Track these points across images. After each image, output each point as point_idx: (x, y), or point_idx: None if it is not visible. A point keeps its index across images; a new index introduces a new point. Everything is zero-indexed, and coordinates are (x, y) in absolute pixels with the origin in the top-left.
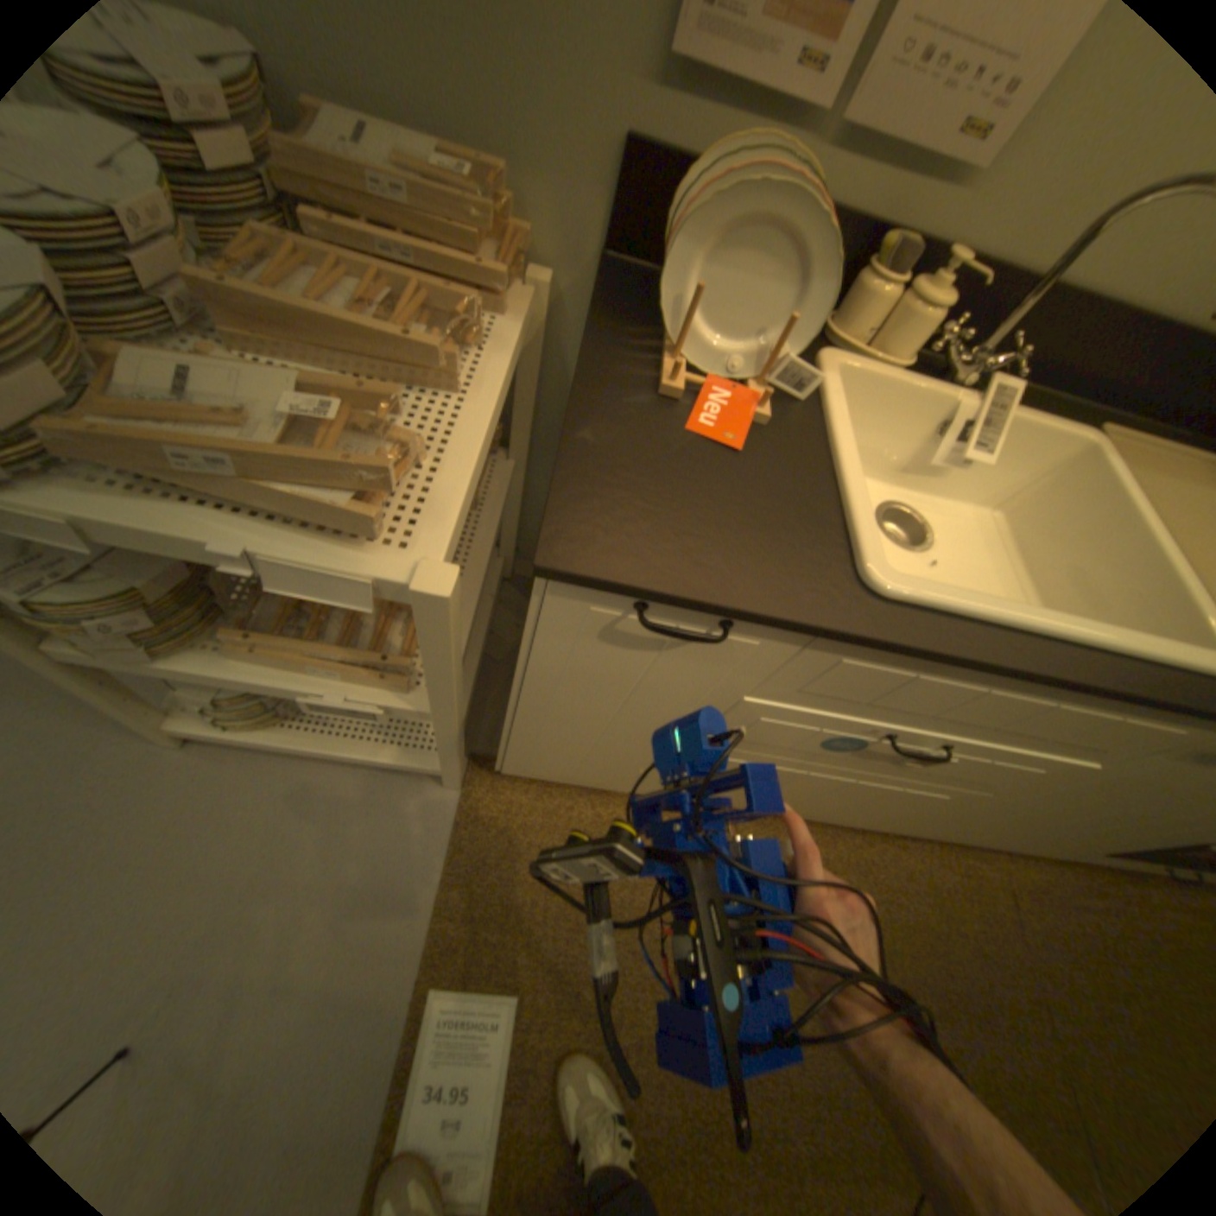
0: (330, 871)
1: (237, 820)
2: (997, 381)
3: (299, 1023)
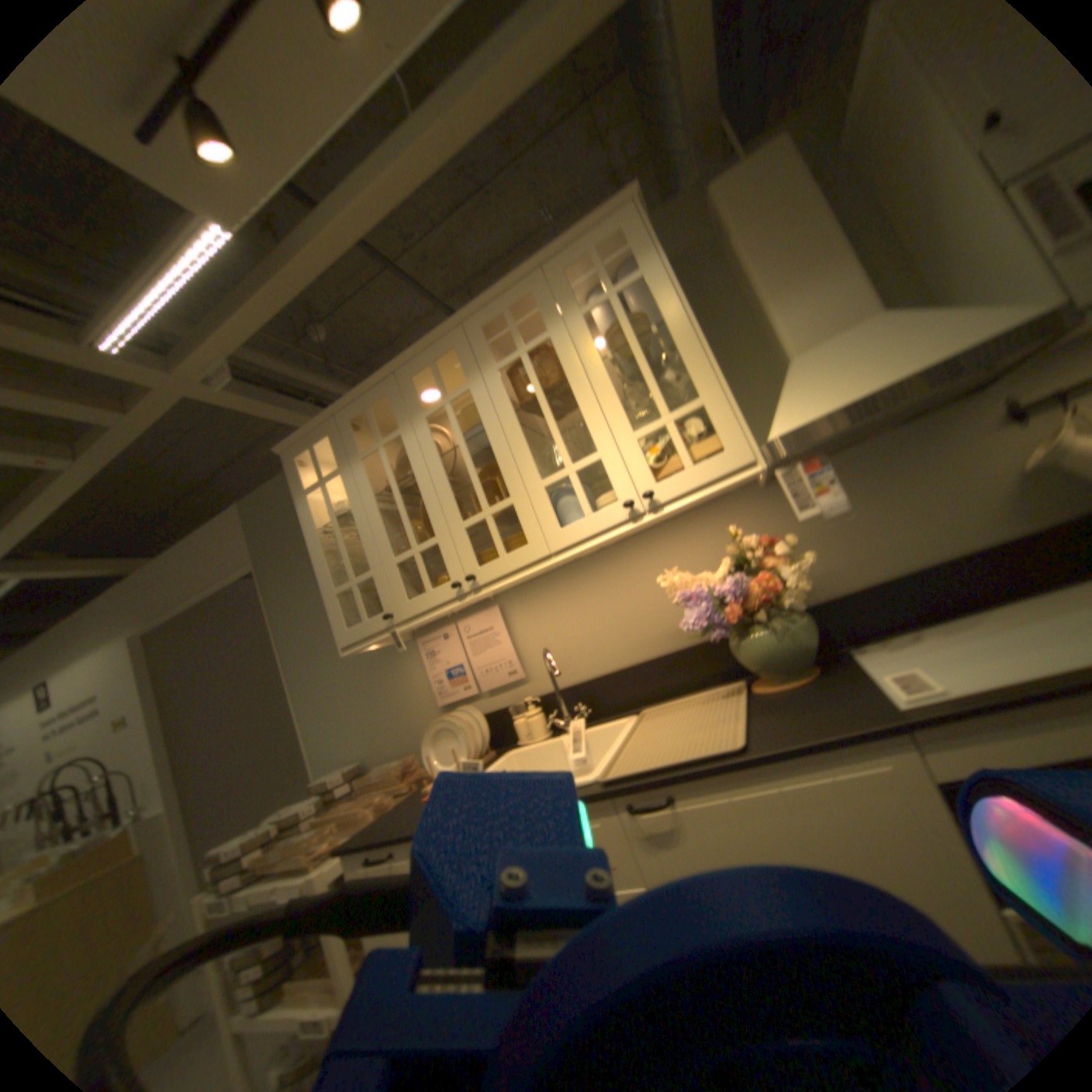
0: None
1: None
2: (574, 723)
3: None
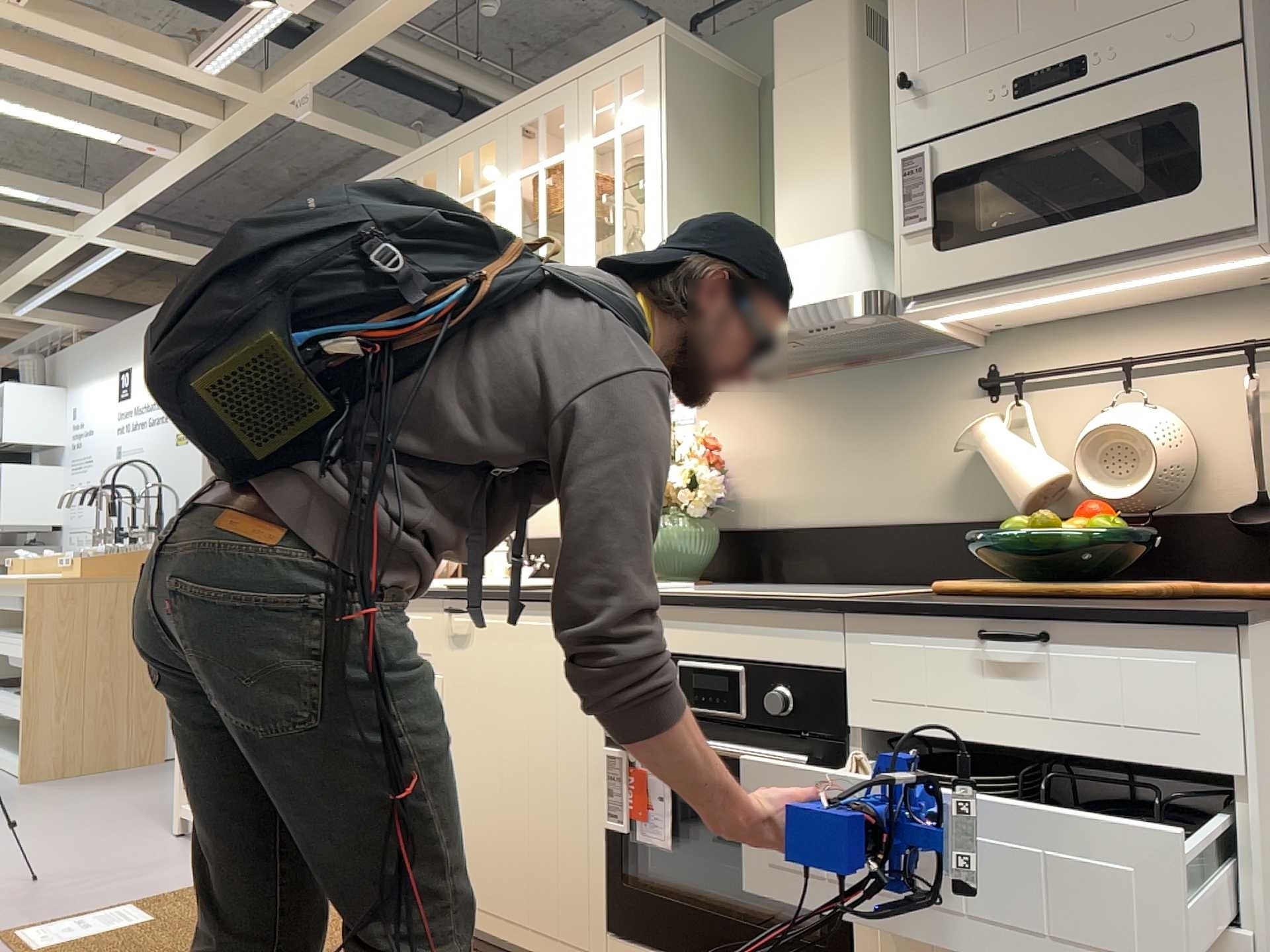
0: (164, 872)
1: (161, 854)
2: None
3: (82, 895)
